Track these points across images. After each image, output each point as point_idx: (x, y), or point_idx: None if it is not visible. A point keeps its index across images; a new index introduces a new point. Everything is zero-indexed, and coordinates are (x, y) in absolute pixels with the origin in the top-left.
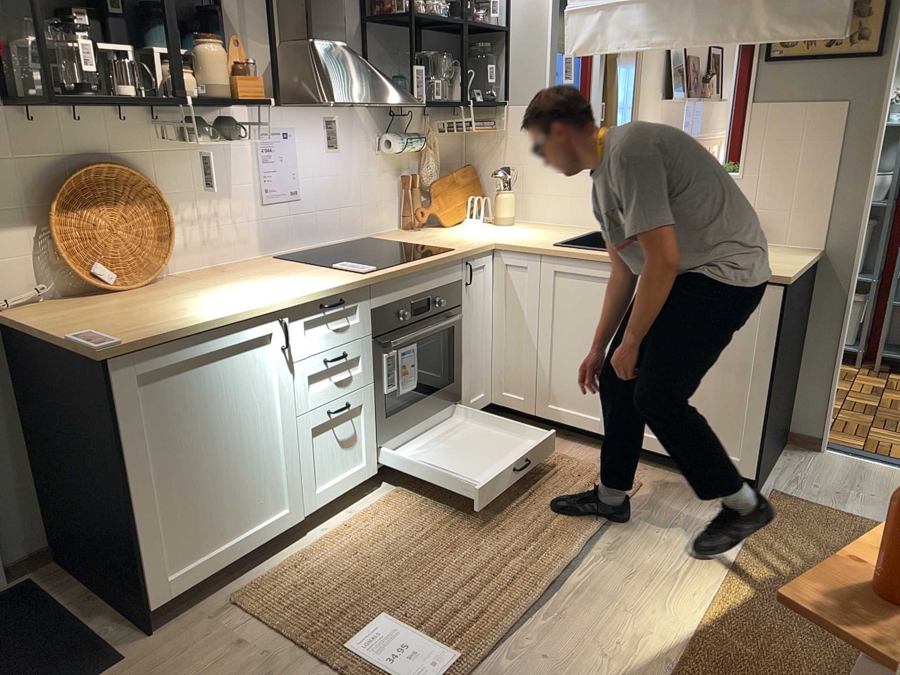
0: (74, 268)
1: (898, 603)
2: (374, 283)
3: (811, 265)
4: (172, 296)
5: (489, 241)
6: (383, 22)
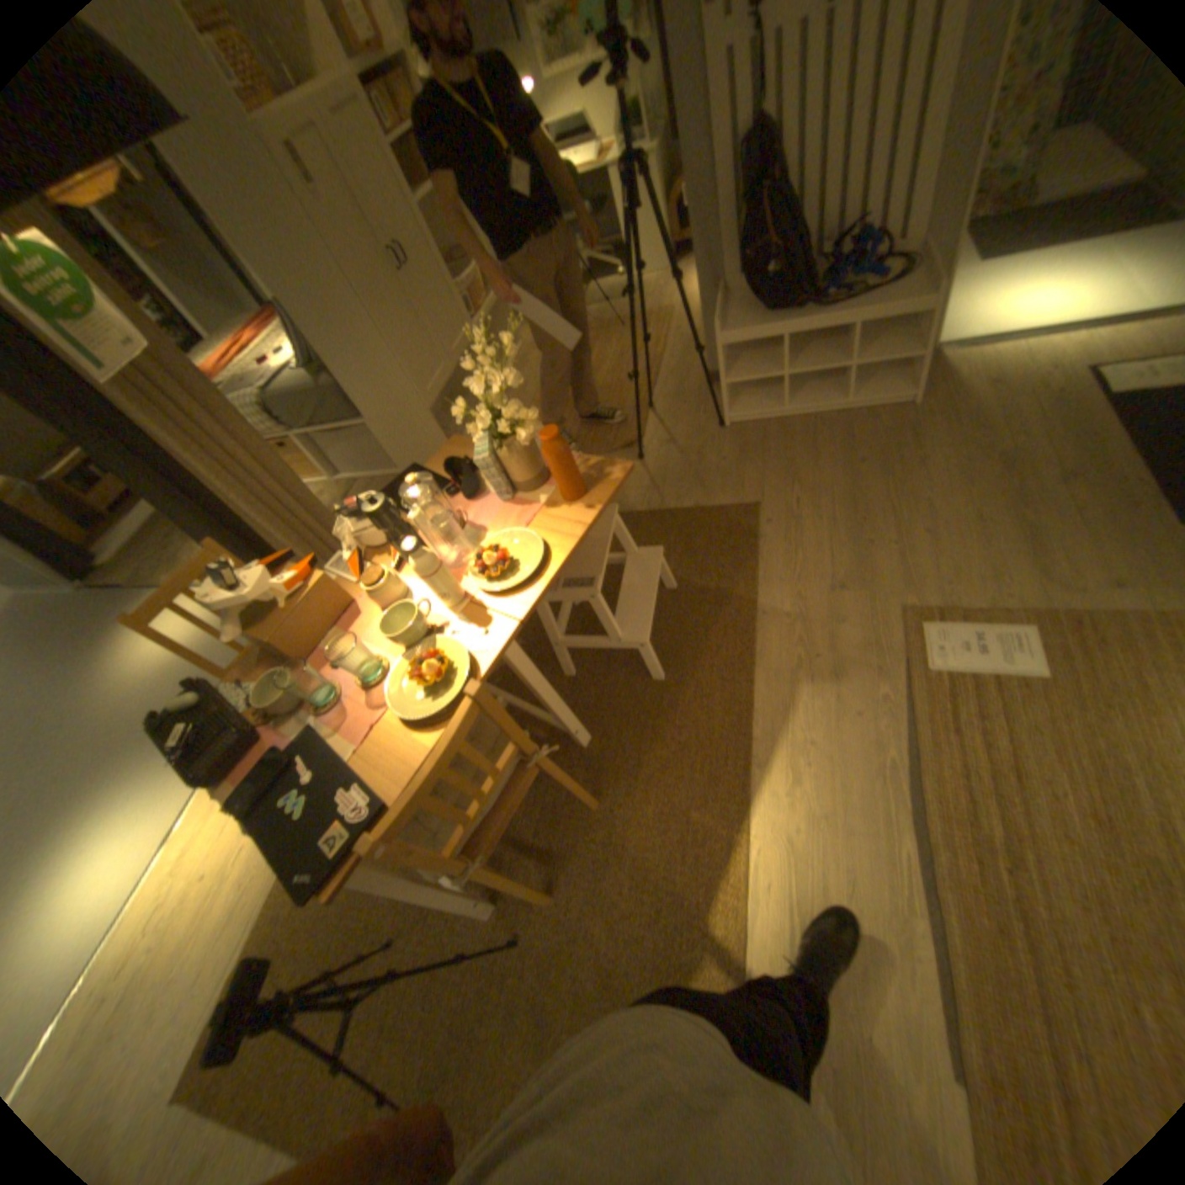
0: None
1: (581, 490)
2: None
3: None
4: None
5: None
6: None
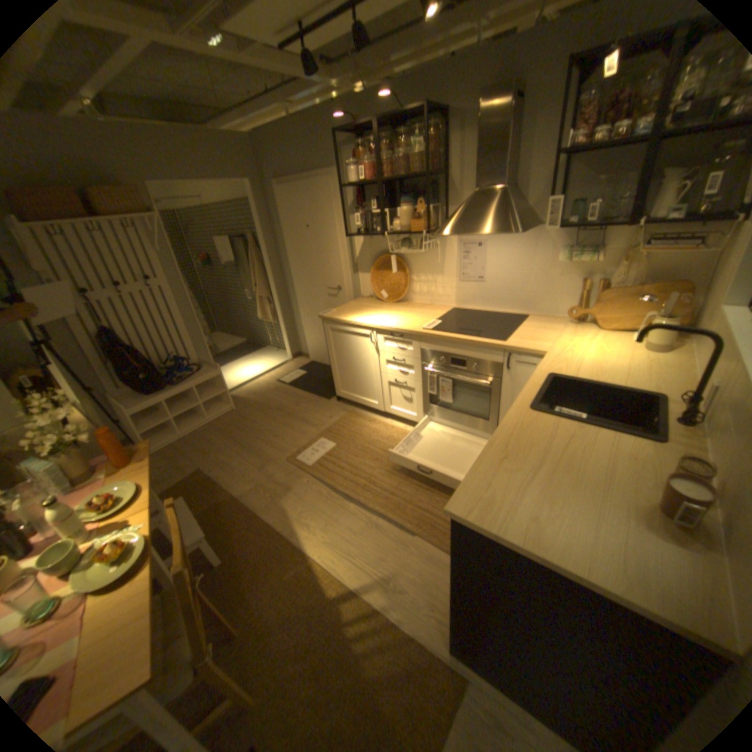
0: (372, 290)
1: (123, 462)
2: (420, 335)
3: (595, 592)
4: (379, 309)
5: (548, 349)
6: (591, 149)
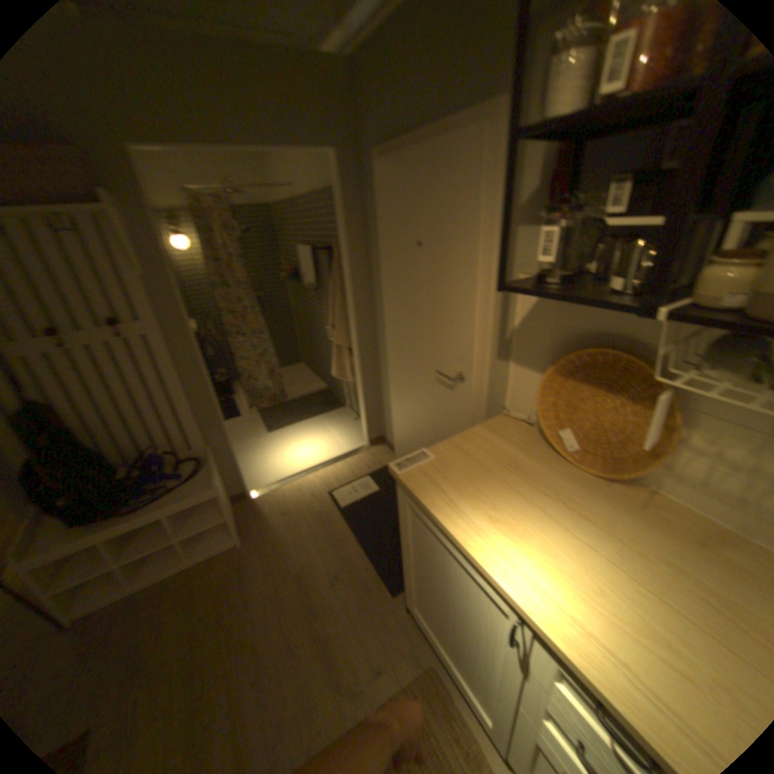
0: (540, 417)
1: None
2: None
3: None
4: (553, 497)
5: None
6: None
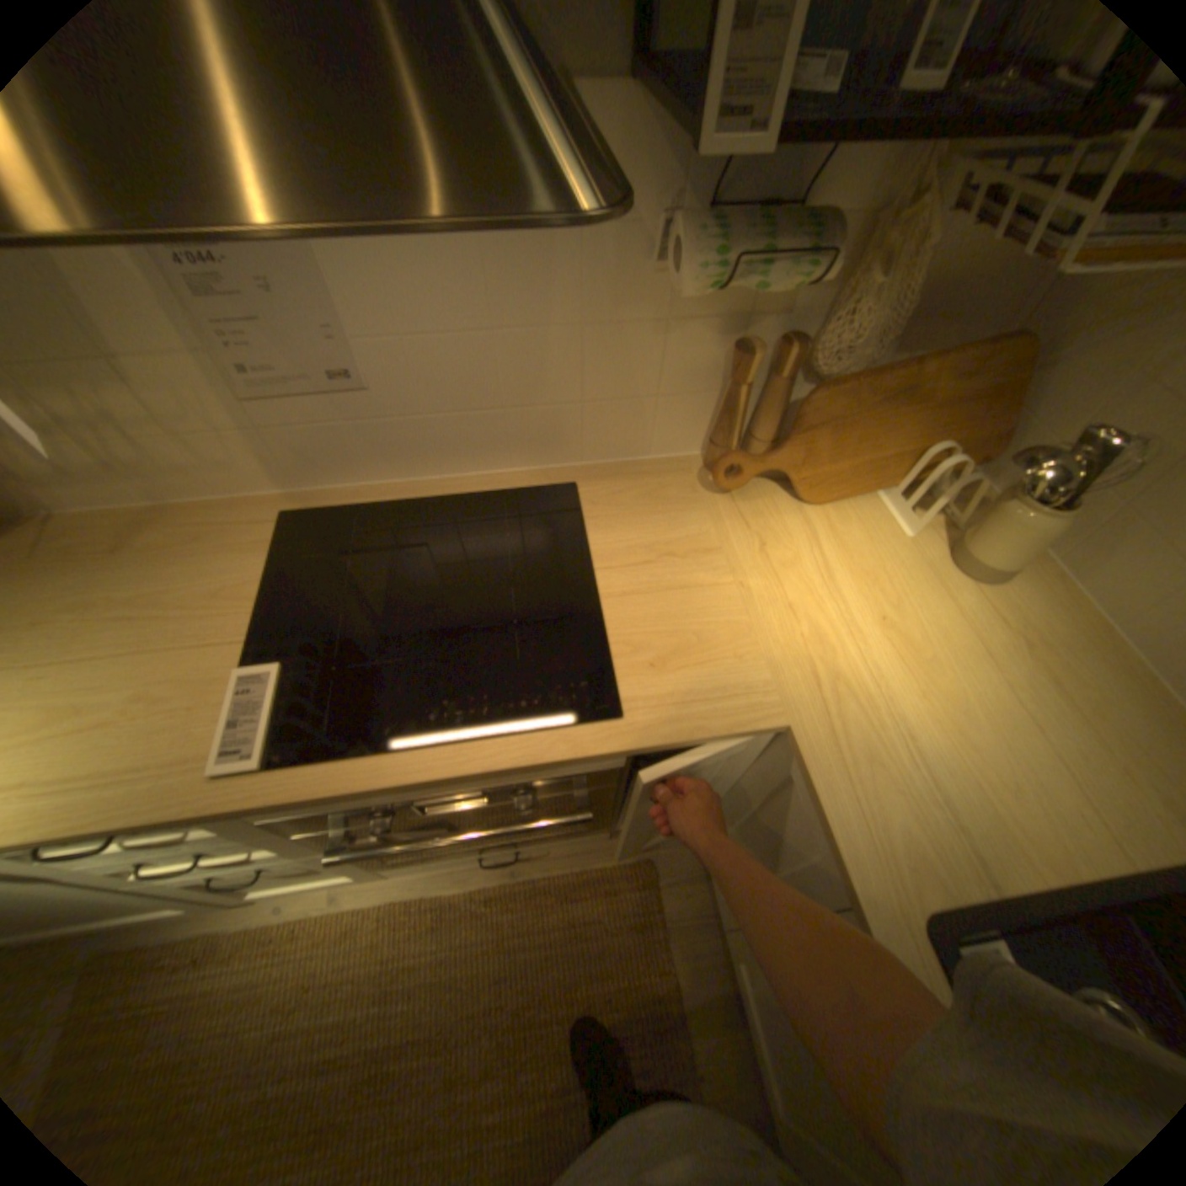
0: None
1: None
2: (219, 813)
3: None
4: None
5: (779, 702)
6: None
